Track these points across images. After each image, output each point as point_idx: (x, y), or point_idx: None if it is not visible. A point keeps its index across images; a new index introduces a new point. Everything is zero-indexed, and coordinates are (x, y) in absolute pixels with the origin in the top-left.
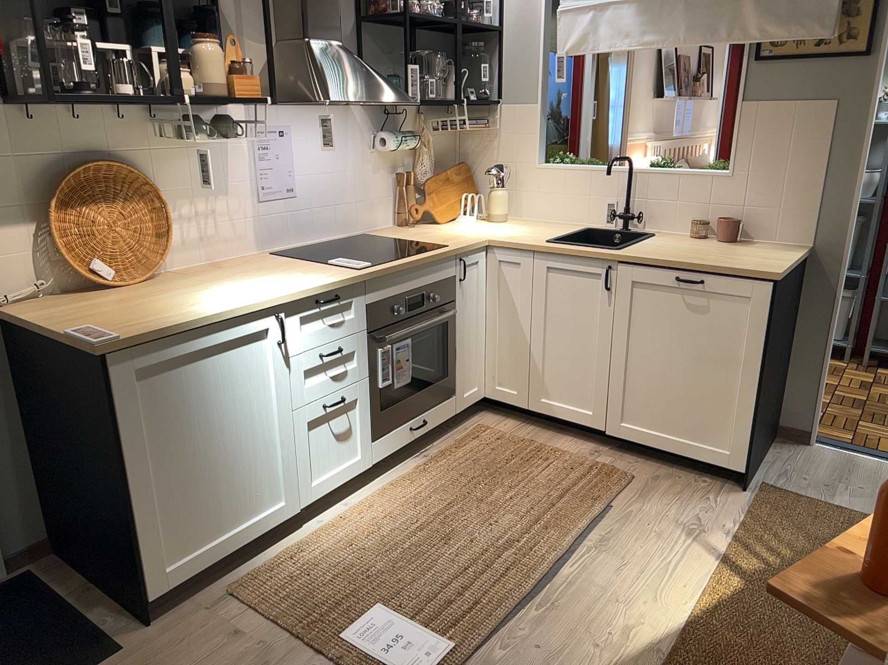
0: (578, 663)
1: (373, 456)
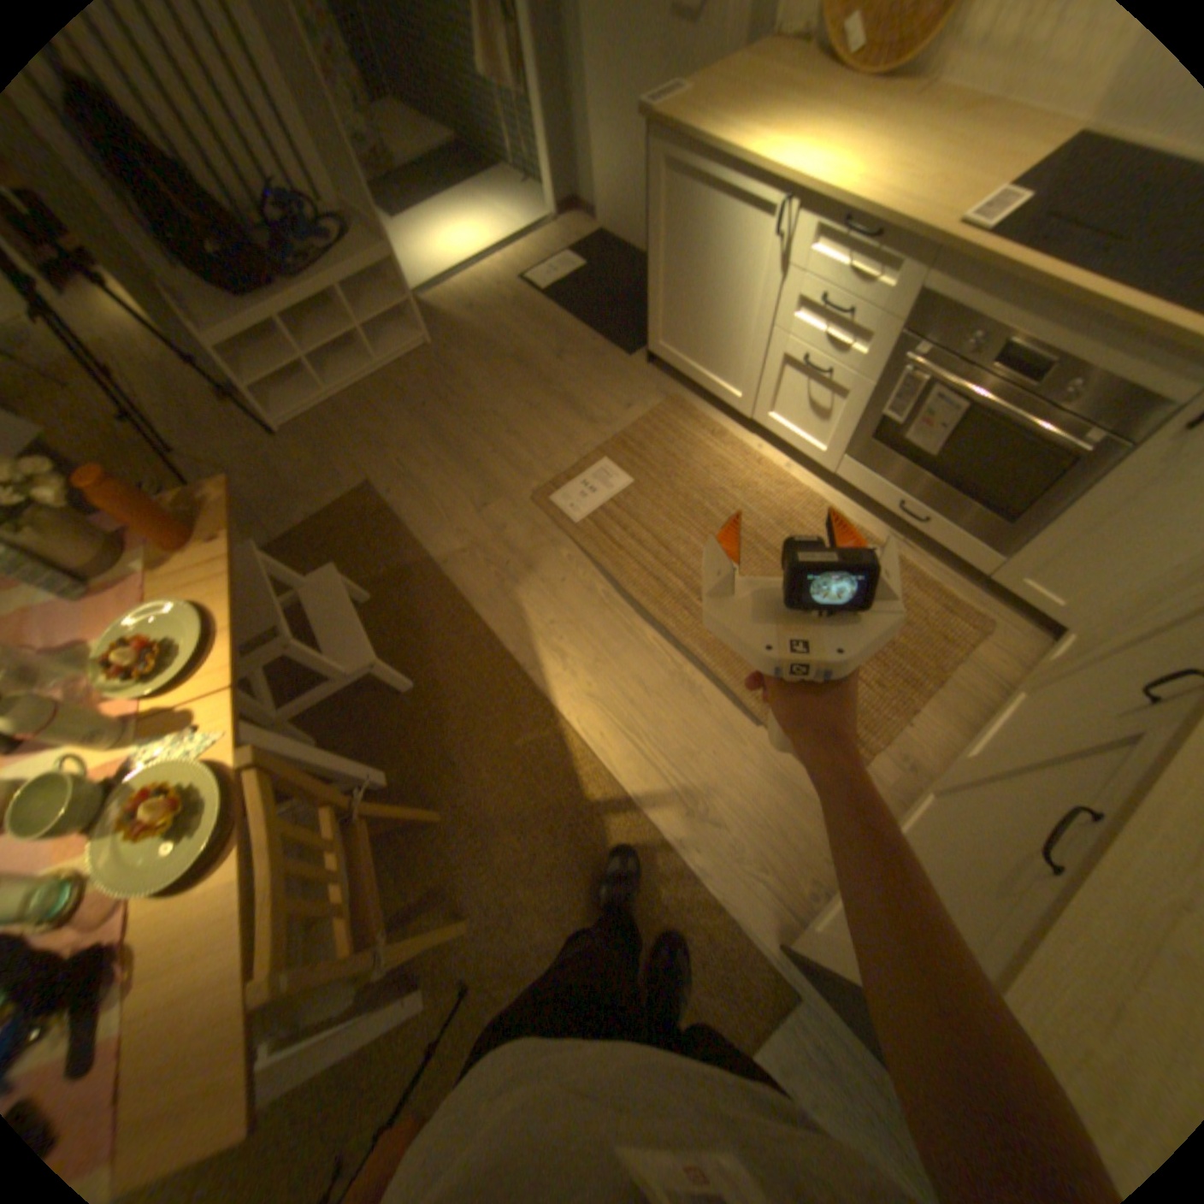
0: (539, 604)
1: (838, 466)
